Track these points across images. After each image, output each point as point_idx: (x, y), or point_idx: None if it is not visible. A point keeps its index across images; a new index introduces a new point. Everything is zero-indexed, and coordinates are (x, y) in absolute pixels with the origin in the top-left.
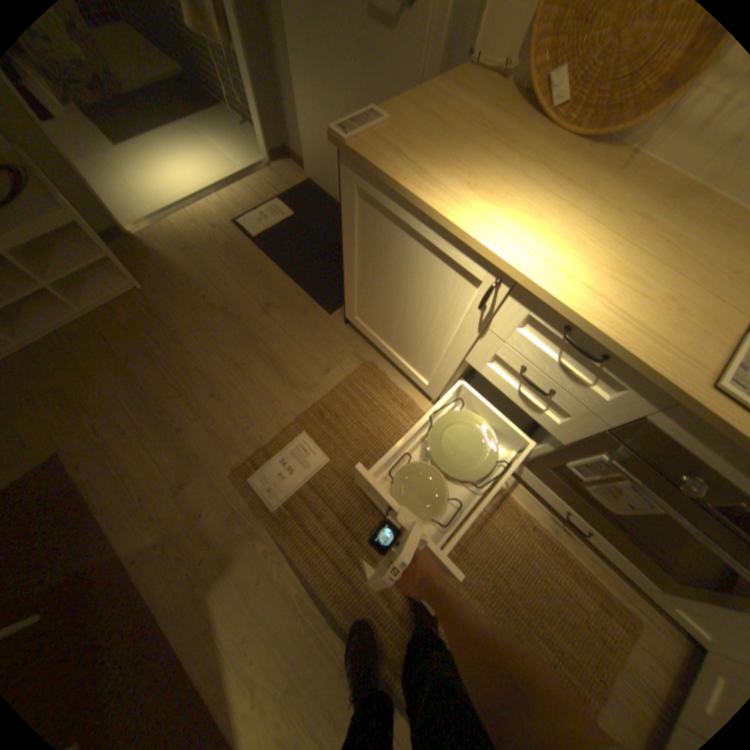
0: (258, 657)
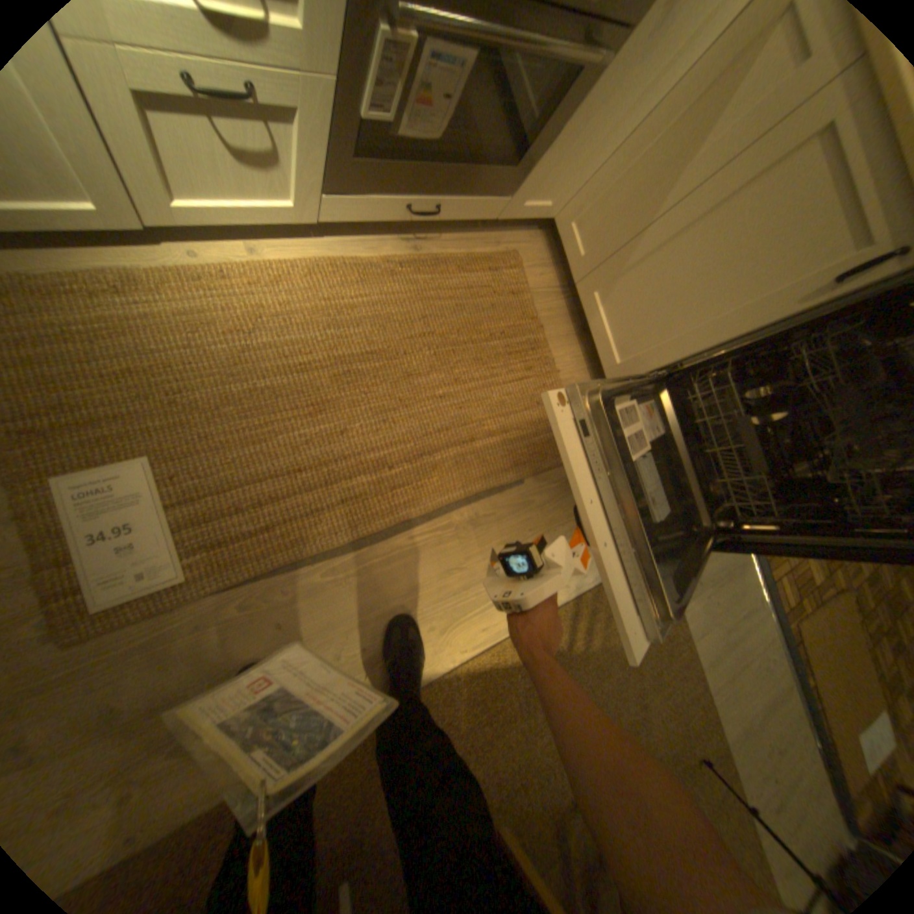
0: (361, 642)
